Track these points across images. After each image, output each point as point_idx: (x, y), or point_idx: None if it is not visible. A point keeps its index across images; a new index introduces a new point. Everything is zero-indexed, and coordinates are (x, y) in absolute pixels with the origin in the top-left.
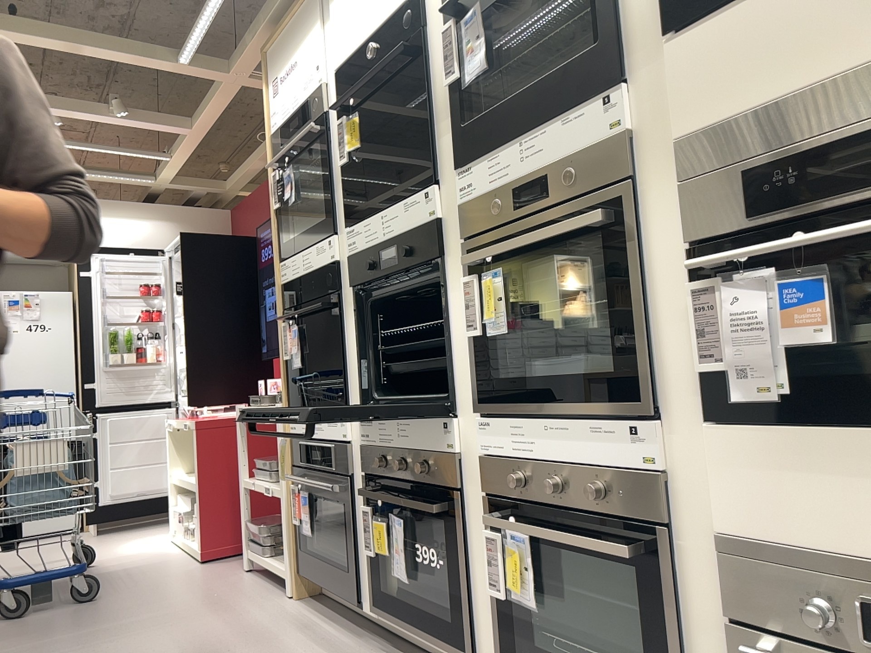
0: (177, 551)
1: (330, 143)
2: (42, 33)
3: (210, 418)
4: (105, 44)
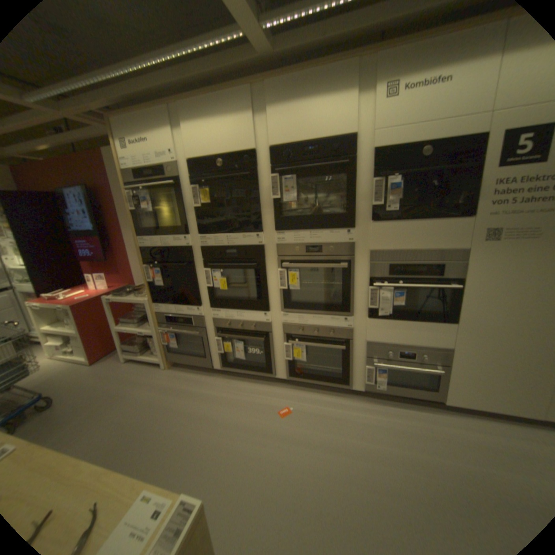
0: (61, 365)
1: (182, 193)
2: None
3: (74, 303)
4: None
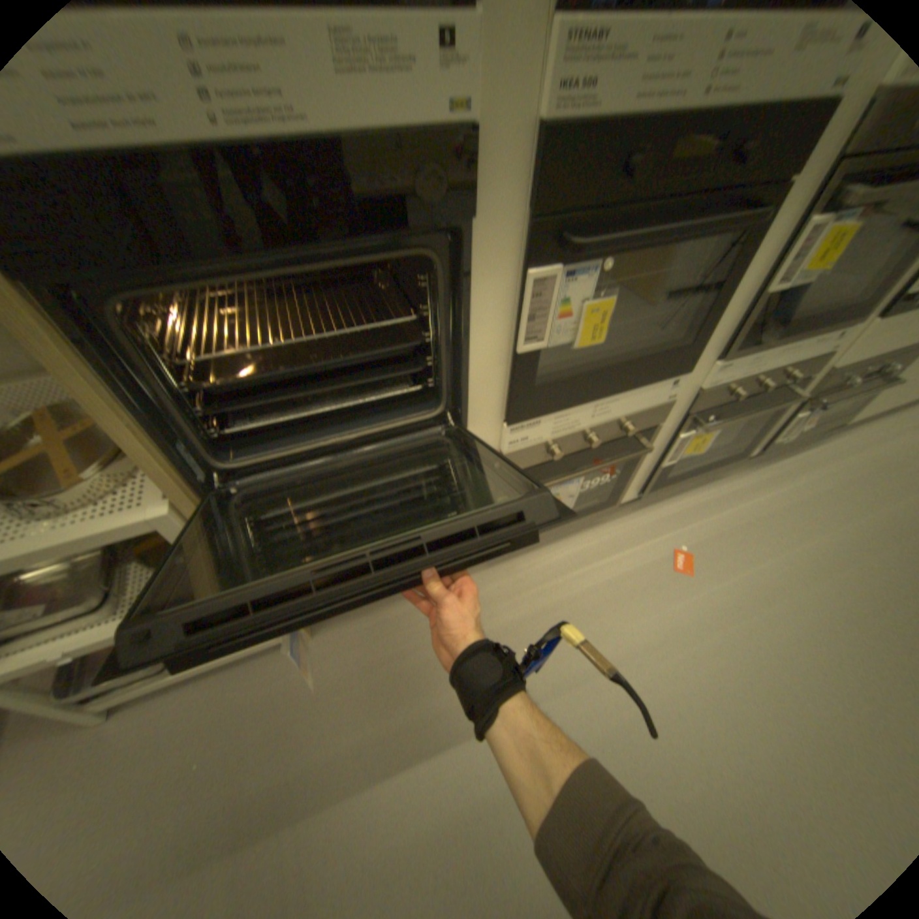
0: None
1: None
2: None
3: None
4: None
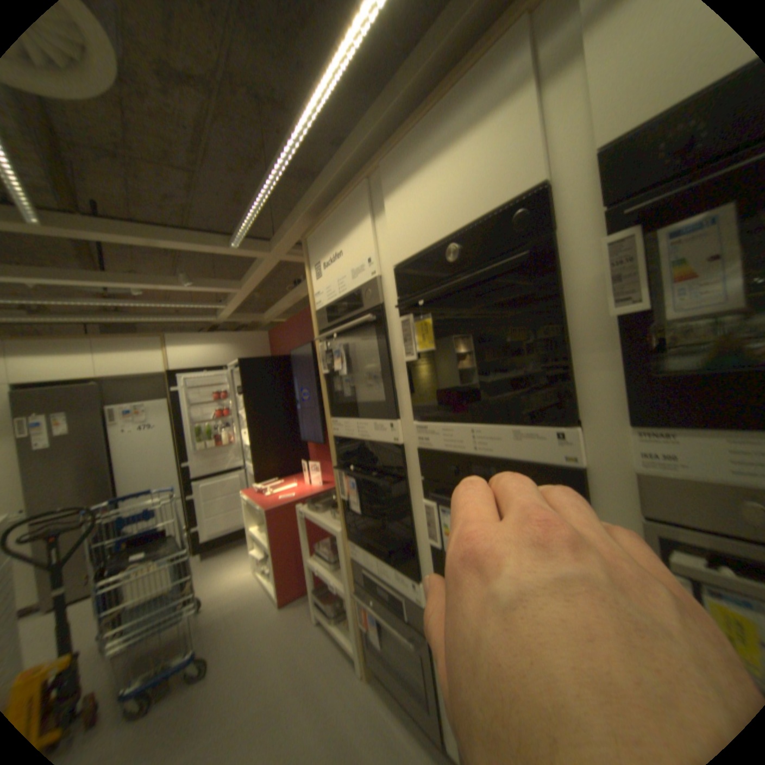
0: (257, 587)
1: (389, 331)
2: (105, 223)
3: (274, 502)
4: (164, 231)
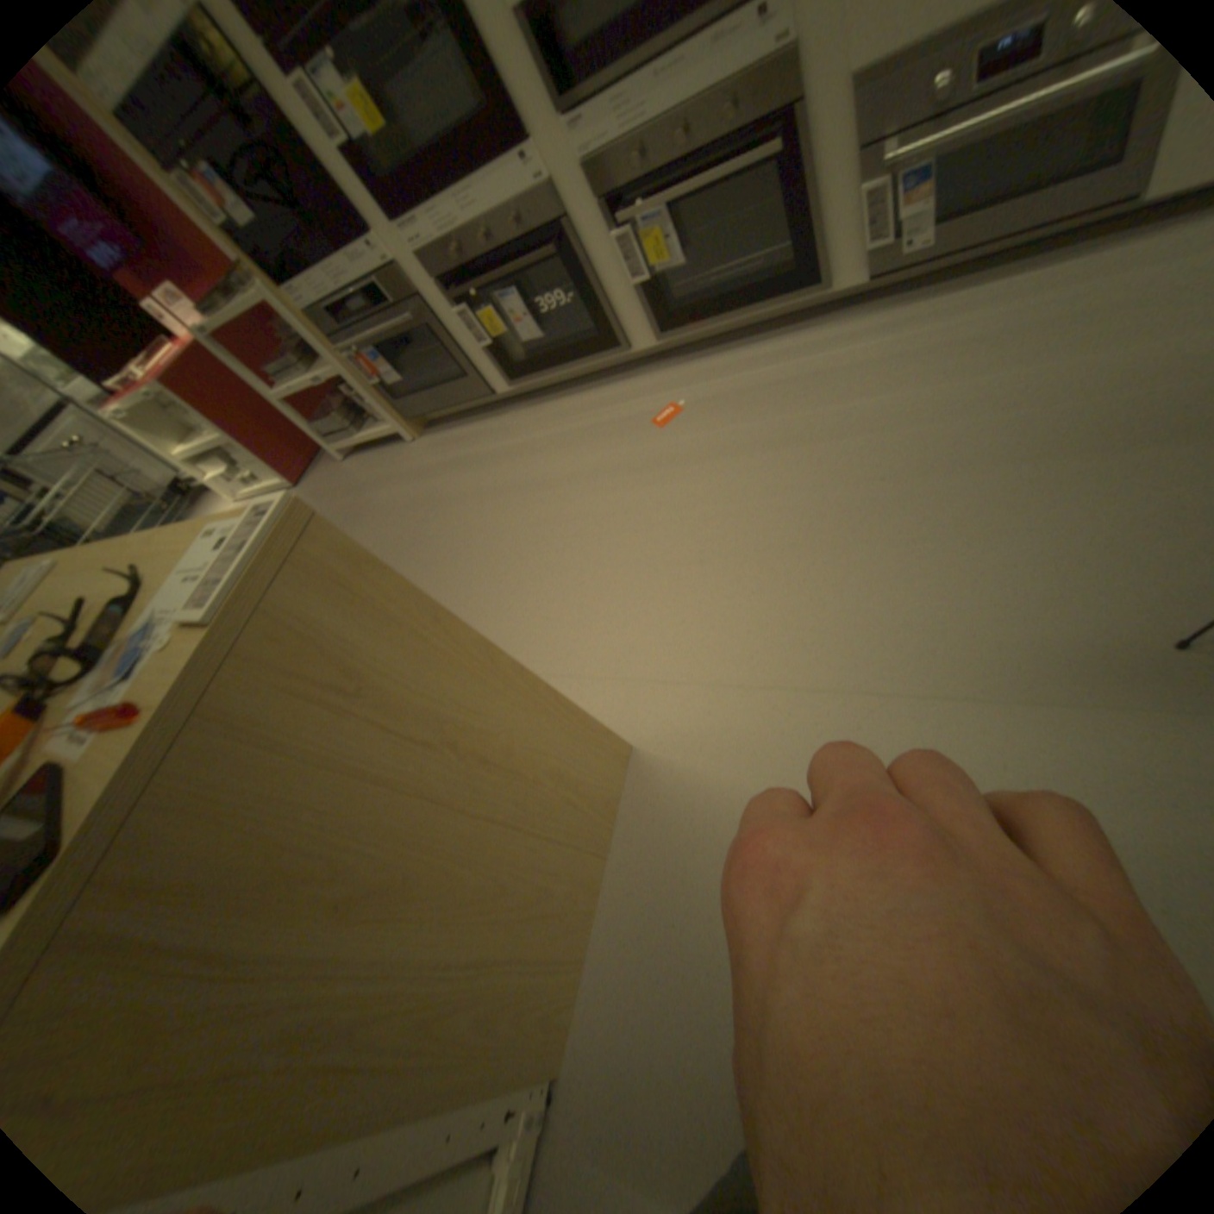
0: None
1: None
2: None
3: (160, 371)
4: None
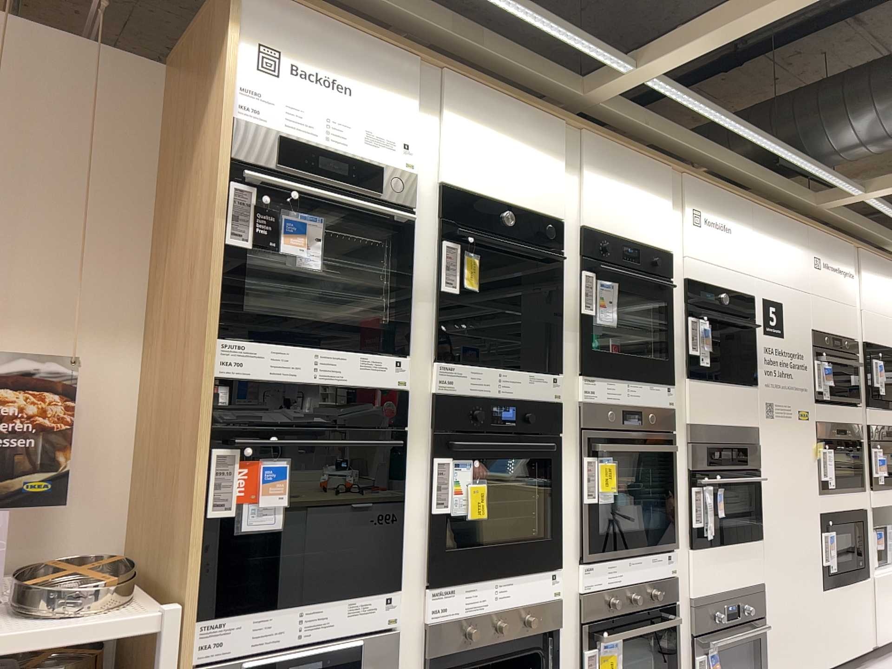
0: None
1: (416, 251)
2: None
3: None
4: None
